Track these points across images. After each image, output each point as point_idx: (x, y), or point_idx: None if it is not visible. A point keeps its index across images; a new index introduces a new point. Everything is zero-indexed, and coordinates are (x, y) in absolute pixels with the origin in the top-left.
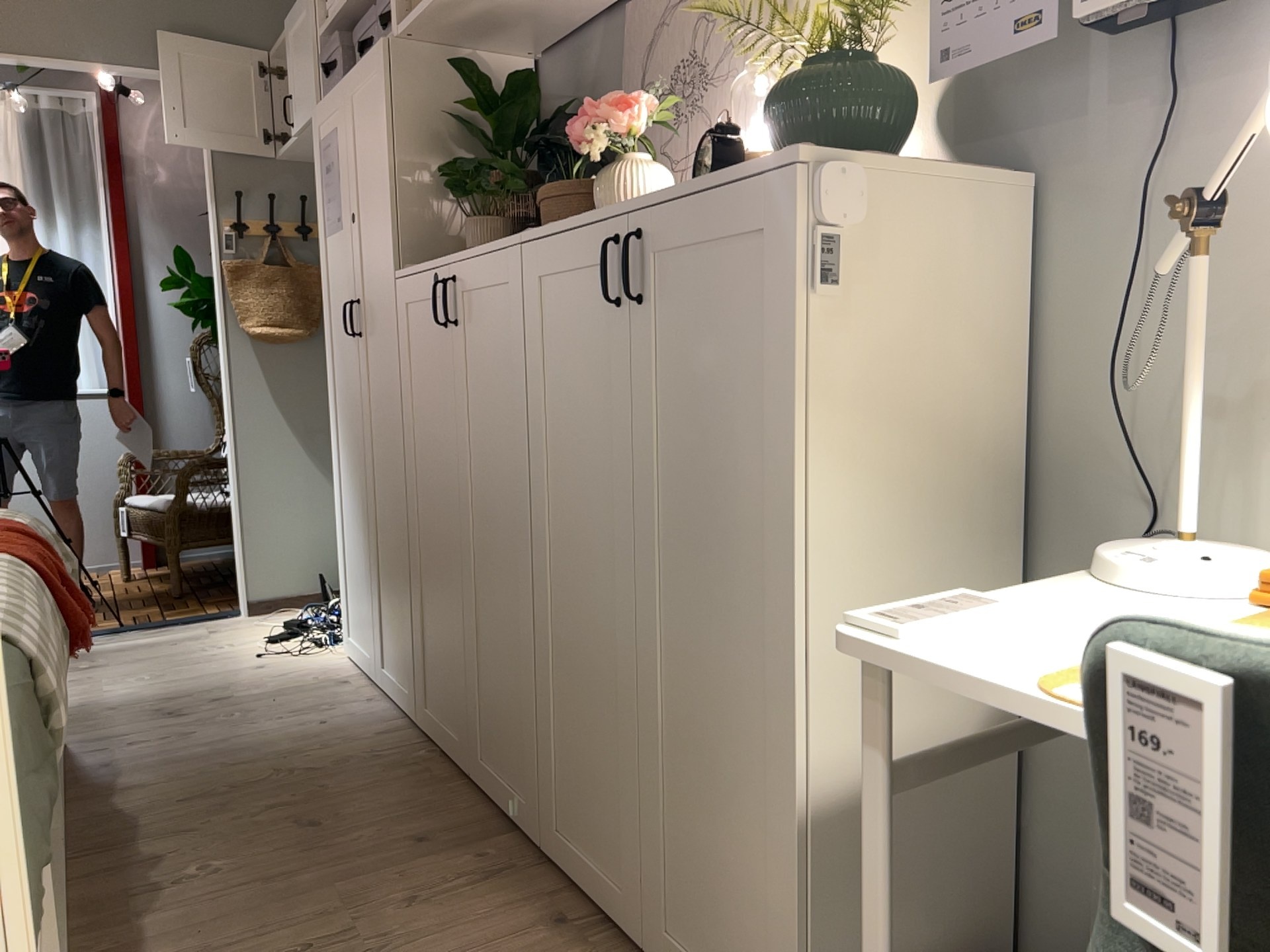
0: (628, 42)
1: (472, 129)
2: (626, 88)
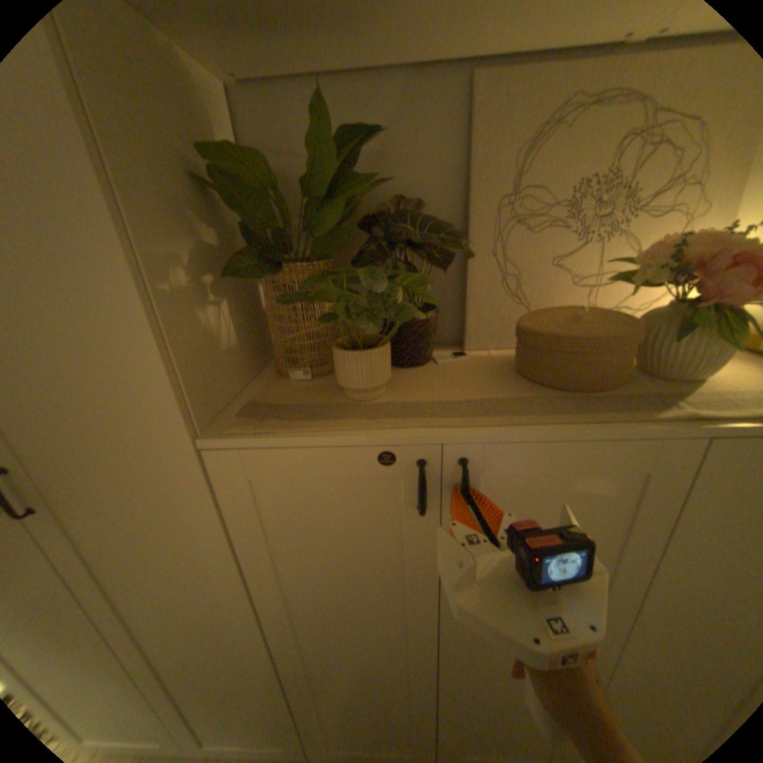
0: (481, 124)
1: (220, 191)
2: (476, 180)
